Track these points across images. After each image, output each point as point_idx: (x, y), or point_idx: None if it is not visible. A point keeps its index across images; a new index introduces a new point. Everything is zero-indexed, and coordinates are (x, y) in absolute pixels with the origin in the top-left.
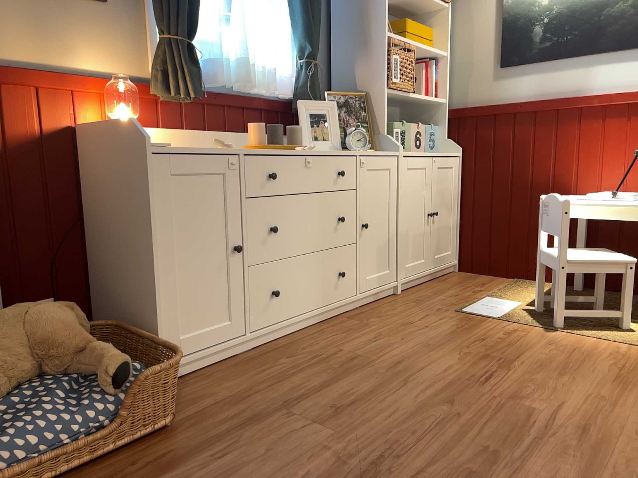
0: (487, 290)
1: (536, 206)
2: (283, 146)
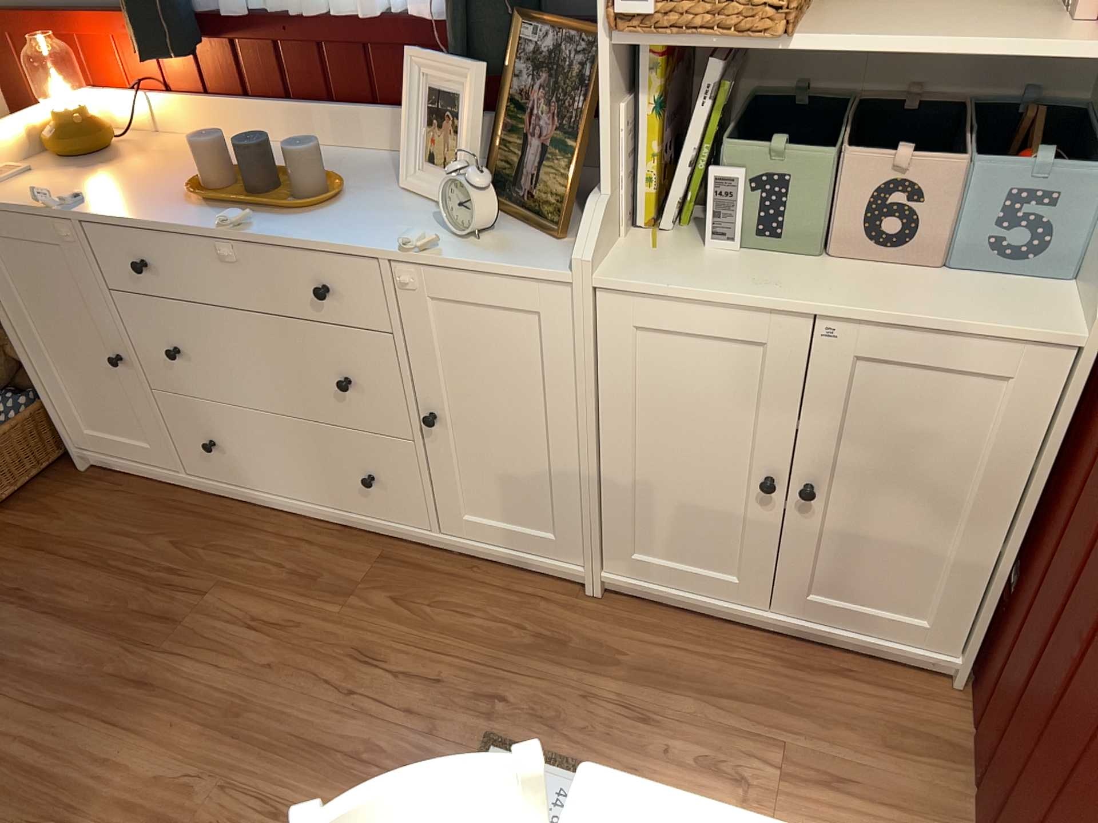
0: (749, 791)
1: (1074, 787)
2: (230, 203)
